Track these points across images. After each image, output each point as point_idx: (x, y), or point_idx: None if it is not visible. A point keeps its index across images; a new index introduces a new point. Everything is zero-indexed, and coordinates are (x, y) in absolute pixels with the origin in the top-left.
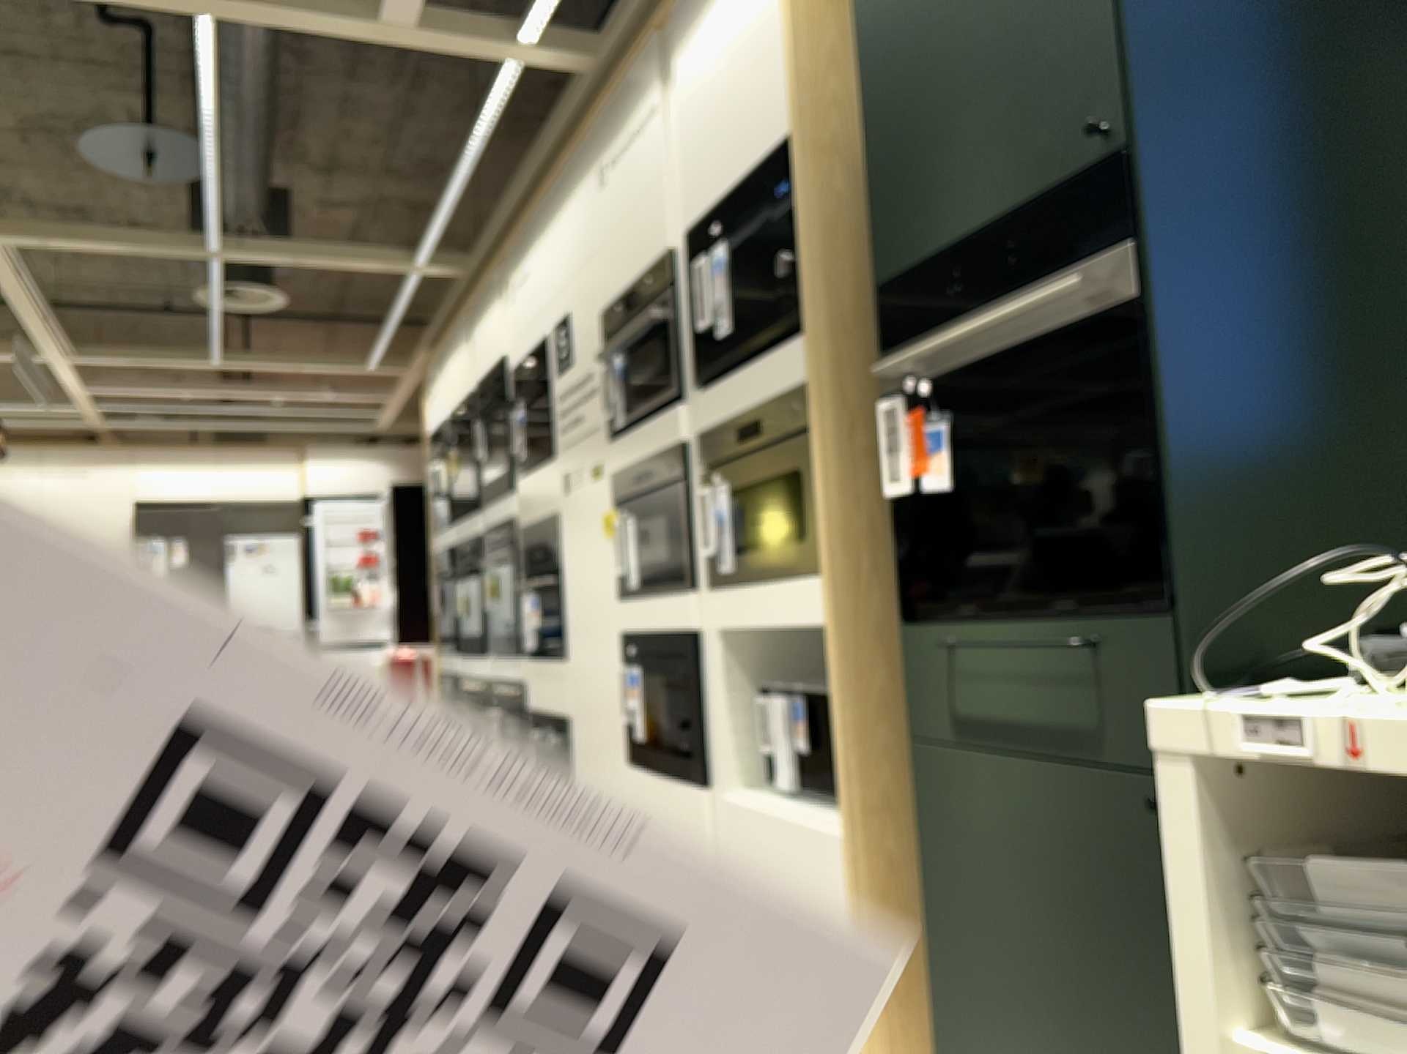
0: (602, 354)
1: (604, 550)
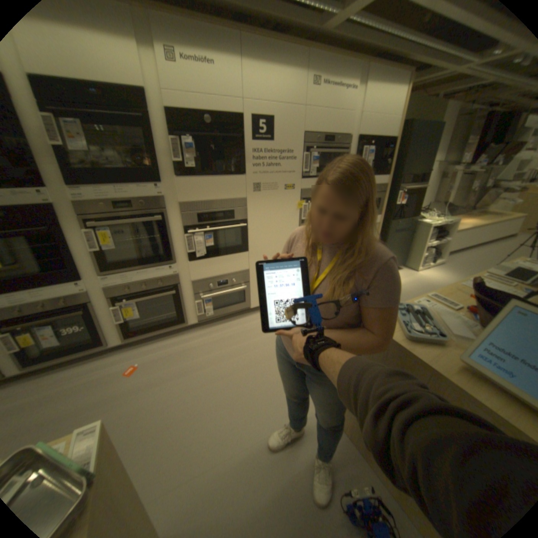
0: (303, 148)
1: (291, 212)
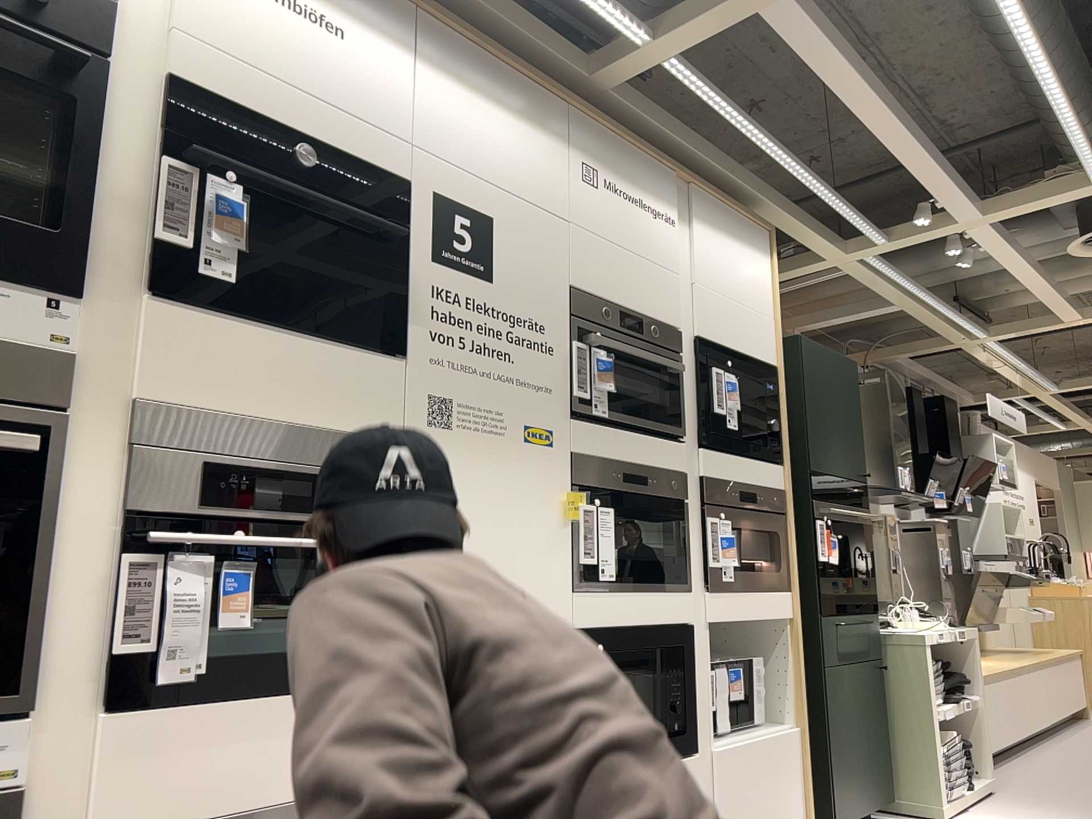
0: (569, 325)
1: (546, 529)
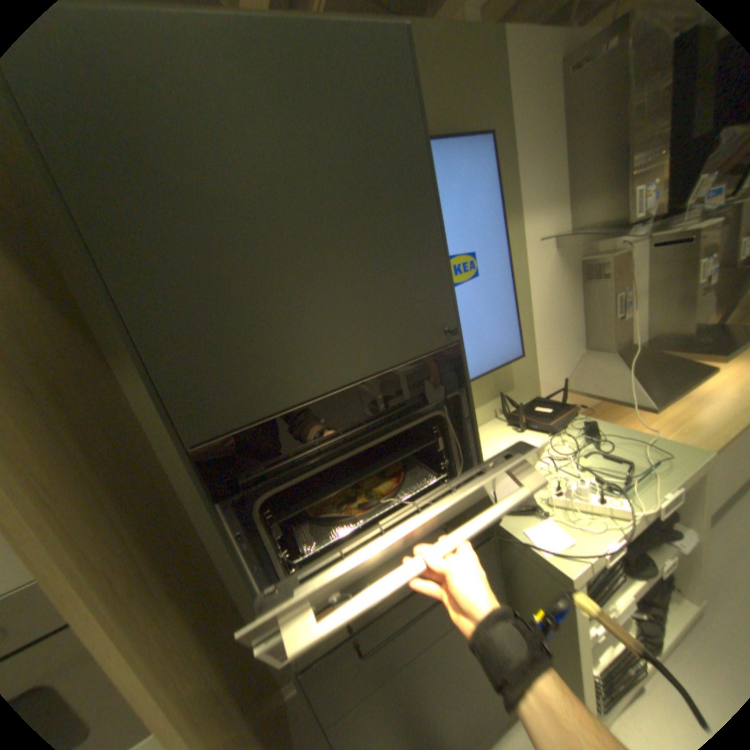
0: None
1: None
